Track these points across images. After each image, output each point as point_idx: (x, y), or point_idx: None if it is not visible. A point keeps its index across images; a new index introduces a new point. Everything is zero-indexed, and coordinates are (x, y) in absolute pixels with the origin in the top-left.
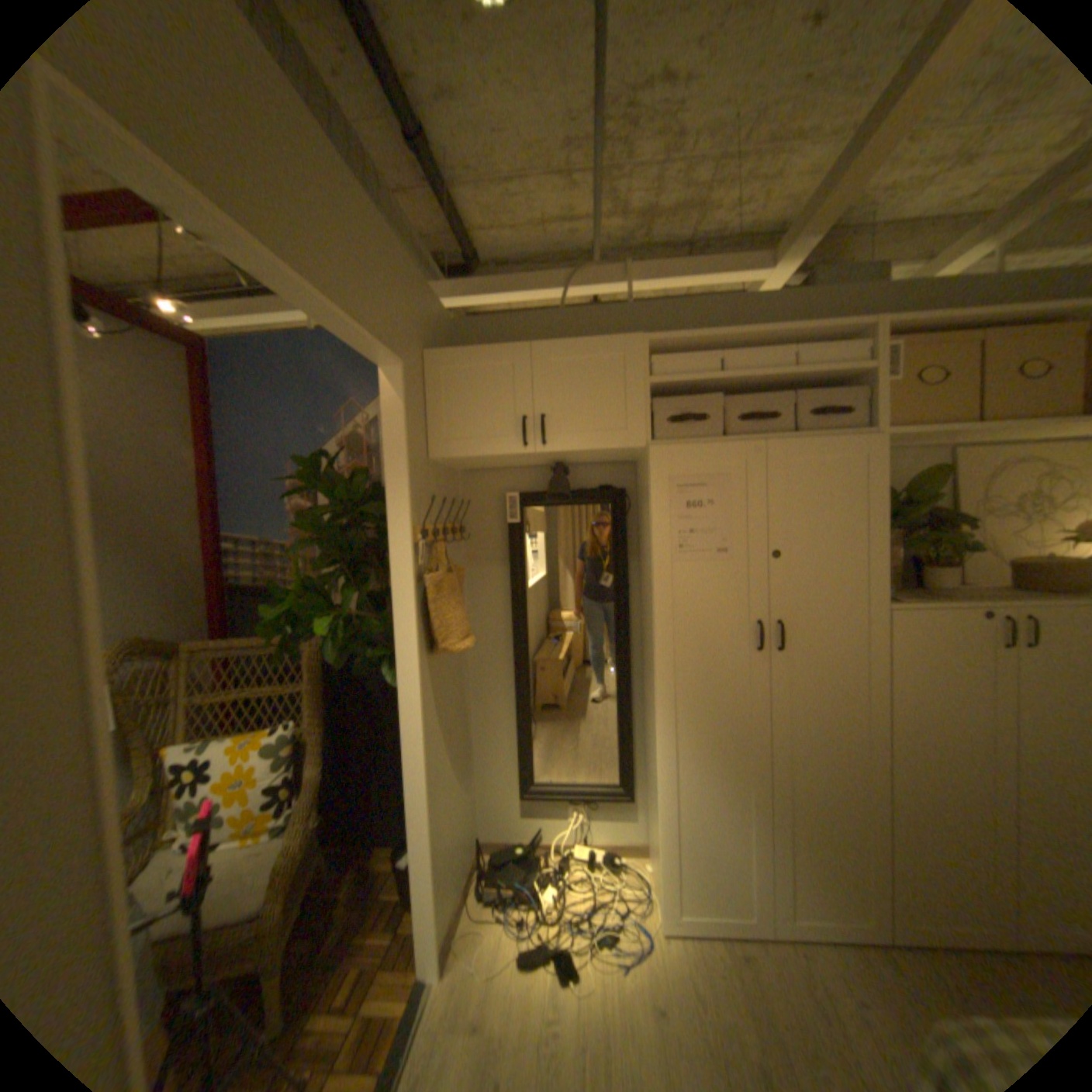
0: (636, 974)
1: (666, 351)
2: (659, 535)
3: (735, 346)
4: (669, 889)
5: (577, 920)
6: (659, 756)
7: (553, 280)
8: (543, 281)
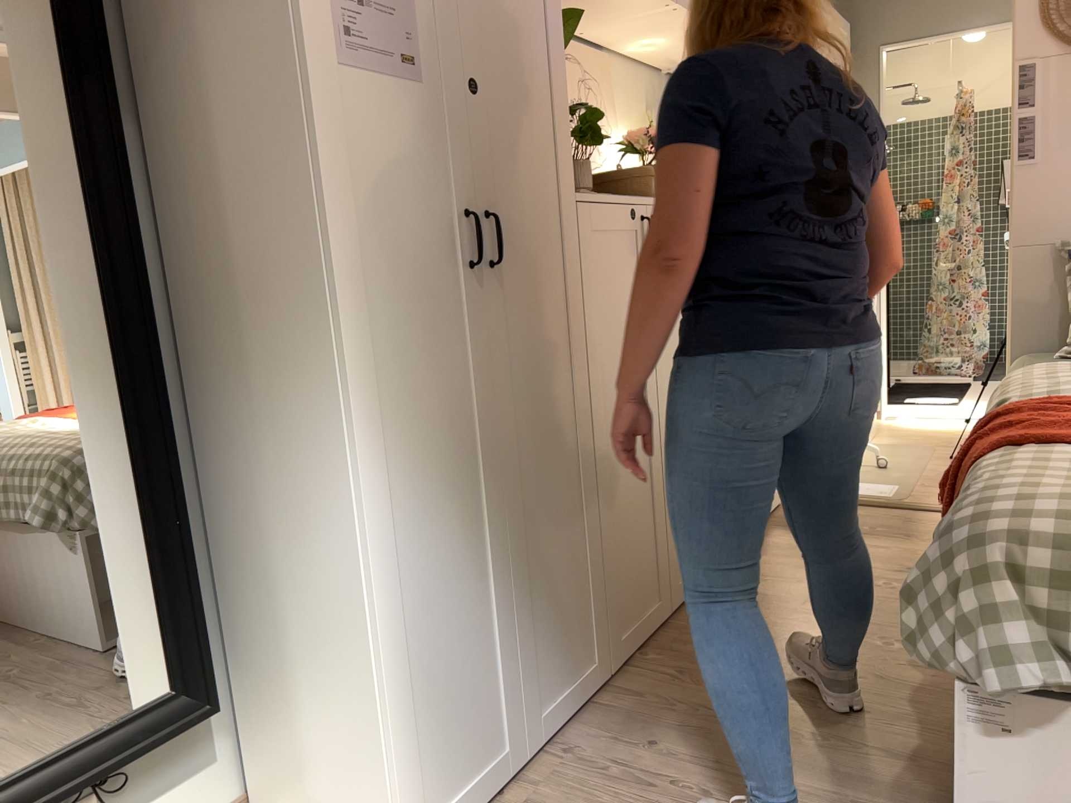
0: None
1: None
2: None
3: None
4: (399, 791)
5: None
6: (357, 515)
7: None
8: None
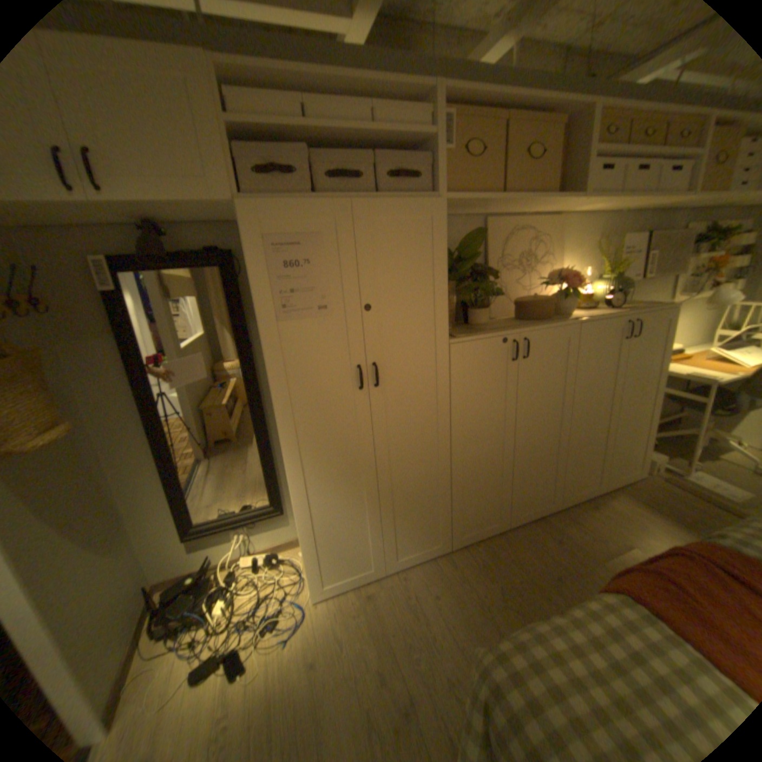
0: (291, 641)
1: (242, 86)
2: (260, 295)
3: (316, 91)
4: (312, 573)
5: (244, 616)
6: (290, 486)
7: None
8: None
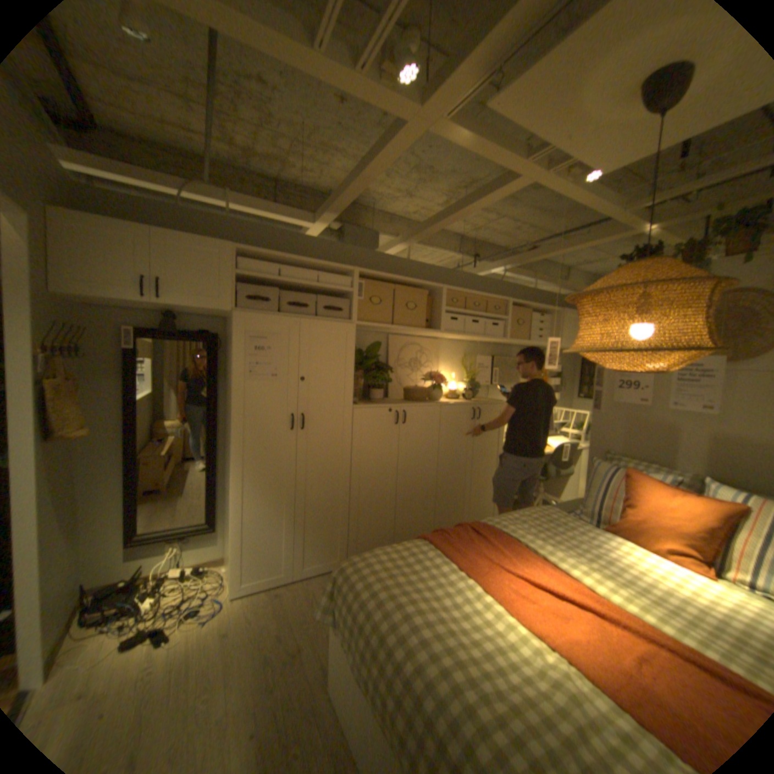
0: (209, 623)
1: (248, 255)
2: (237, 364)
3: (288, 262)
4: (234, 570)
5: (169, 610)
6: (232, 493)
7: (170, 181)
8: (162, 179)
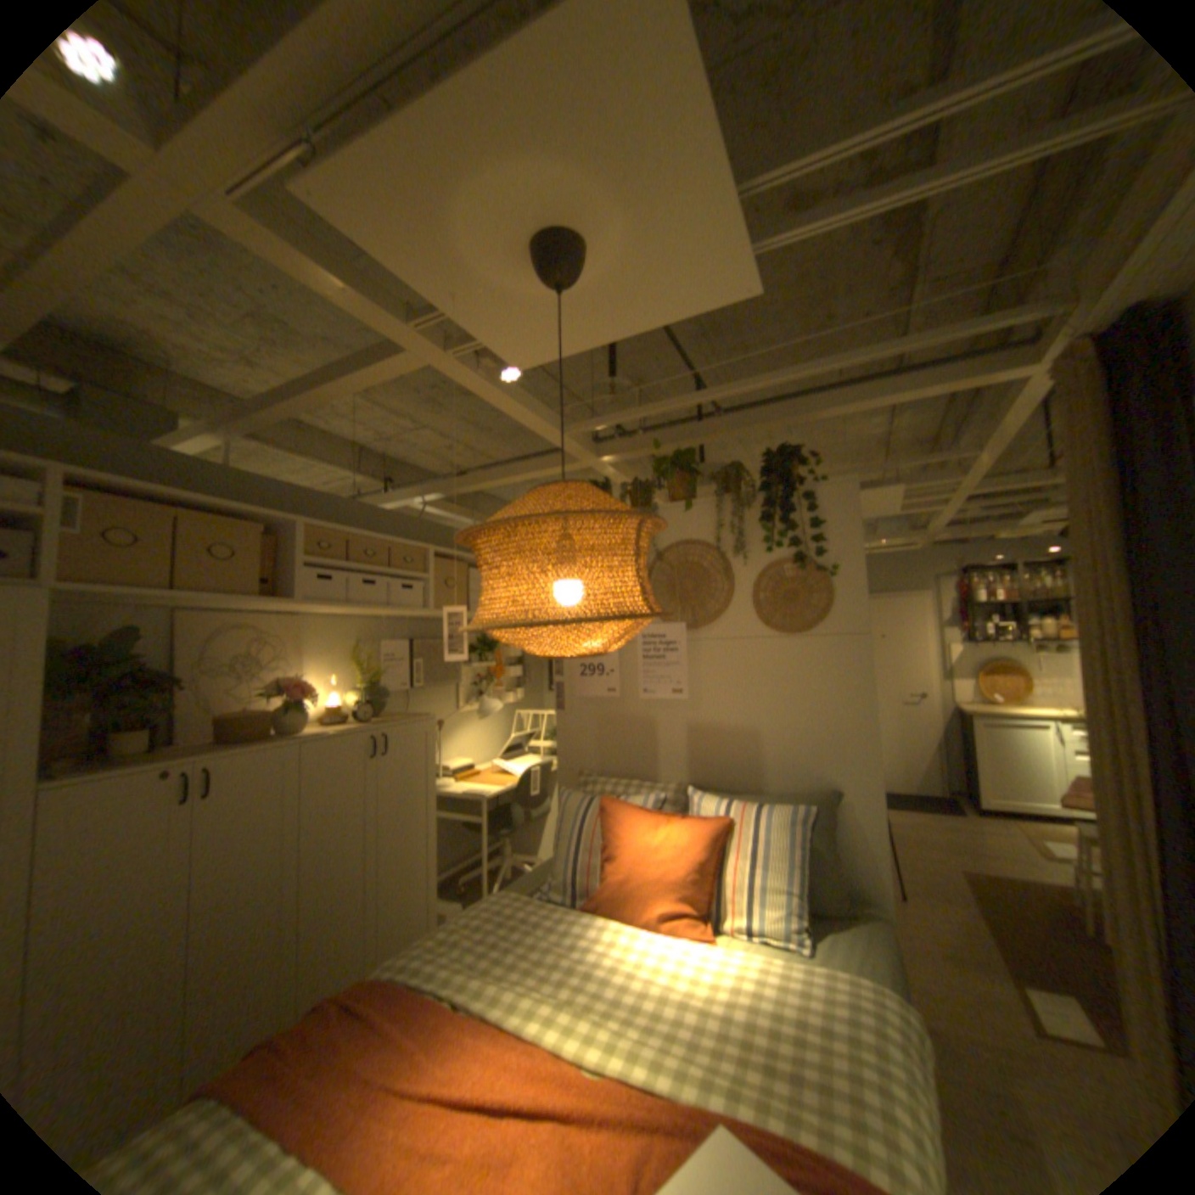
0: None
1: None
2: None
3: None
4: None
5: None
6: None
7: None
8: None
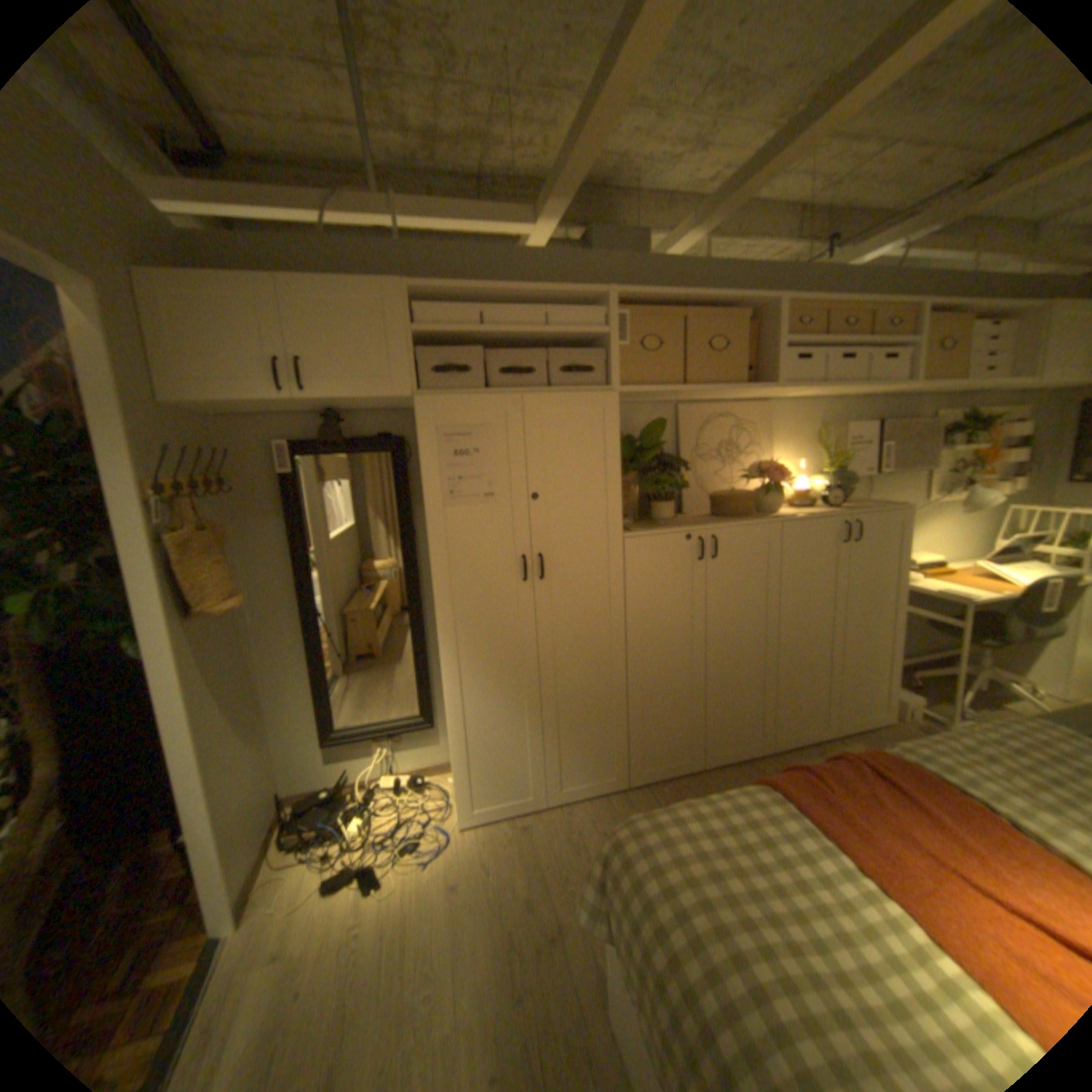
0: (433, 865)
1: (430, 298)
2: (430, 482)
3: (495, 299)
4: (461, 790)
5: (382, 838)
6: (445, 682)
7: (307, 199)
8: (294, 198)
